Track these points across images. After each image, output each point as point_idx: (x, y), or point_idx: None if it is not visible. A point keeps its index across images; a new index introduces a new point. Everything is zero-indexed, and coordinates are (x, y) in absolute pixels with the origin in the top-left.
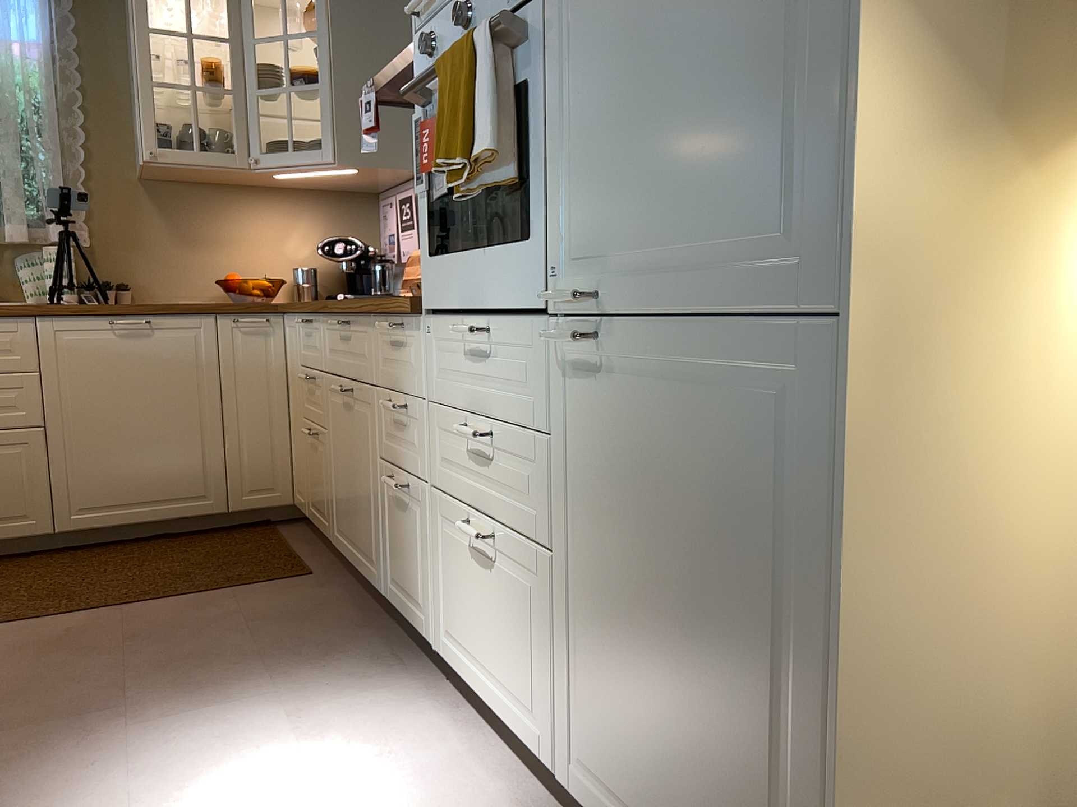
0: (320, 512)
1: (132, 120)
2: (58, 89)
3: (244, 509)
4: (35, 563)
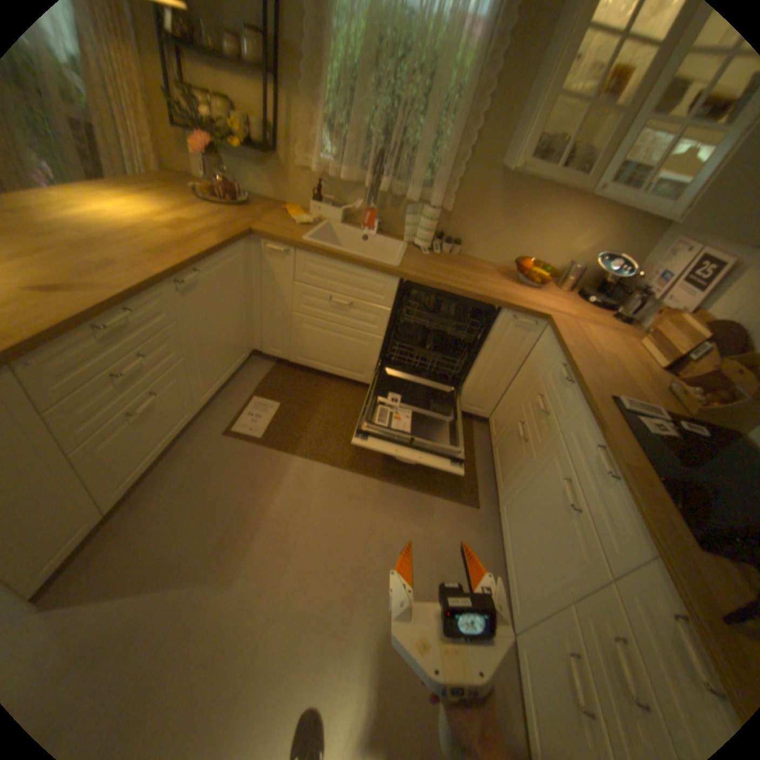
0: (501, 470)
1: (522, 110)
2: (482, 71)
3: (461, 411)
4: (358, 395)
